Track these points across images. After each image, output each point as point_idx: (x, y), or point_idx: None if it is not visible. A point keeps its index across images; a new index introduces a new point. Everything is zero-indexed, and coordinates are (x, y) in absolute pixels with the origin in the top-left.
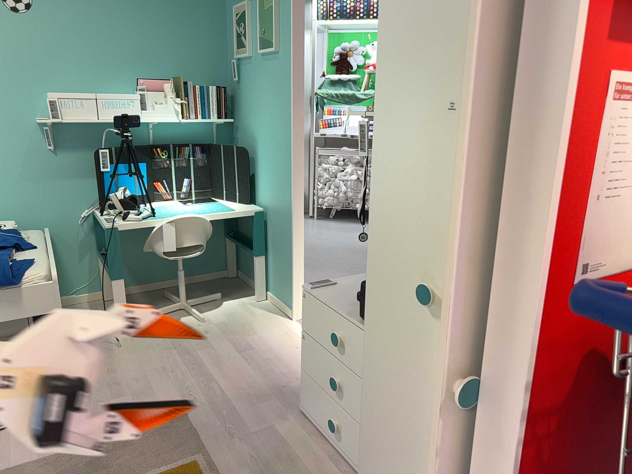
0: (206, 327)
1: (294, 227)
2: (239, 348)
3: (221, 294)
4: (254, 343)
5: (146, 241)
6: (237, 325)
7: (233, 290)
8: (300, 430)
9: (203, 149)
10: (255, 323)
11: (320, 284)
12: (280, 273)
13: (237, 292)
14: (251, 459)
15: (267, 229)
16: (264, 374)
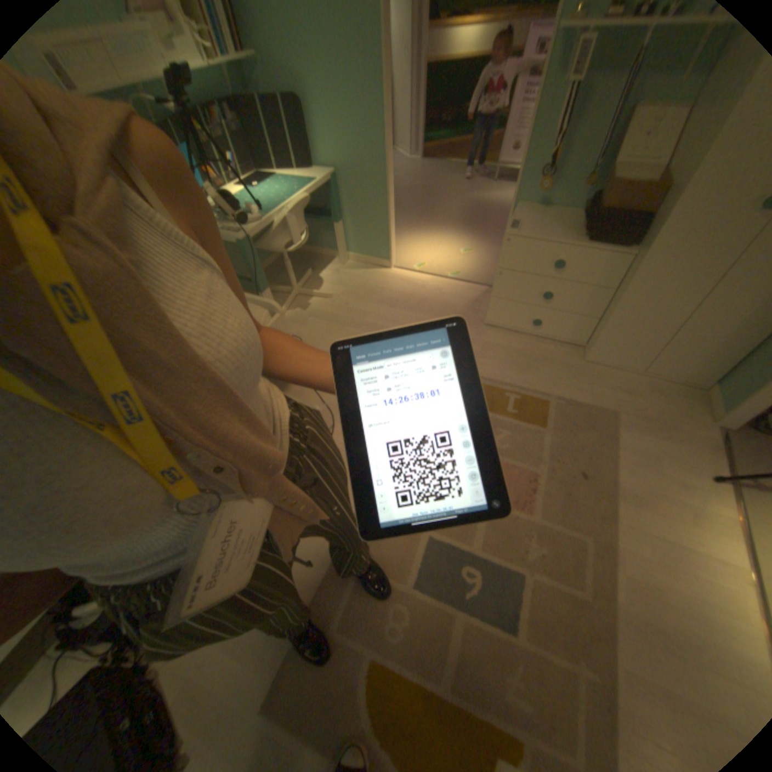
0: (340, 299)
1: (389, 182)
2: (388, 304)
3: (304, 268)
4: (391, 295)
5: (260, 241)
6: (359, 288)
7: (309, 262)
8: (500, 335)
9: (229, 104)
10: (368, 281)
11: (516, 226)
12: (367, 231)
13: (314, 262)
14: (500, 364)
15: (339, 191)
16: (430, 313)
